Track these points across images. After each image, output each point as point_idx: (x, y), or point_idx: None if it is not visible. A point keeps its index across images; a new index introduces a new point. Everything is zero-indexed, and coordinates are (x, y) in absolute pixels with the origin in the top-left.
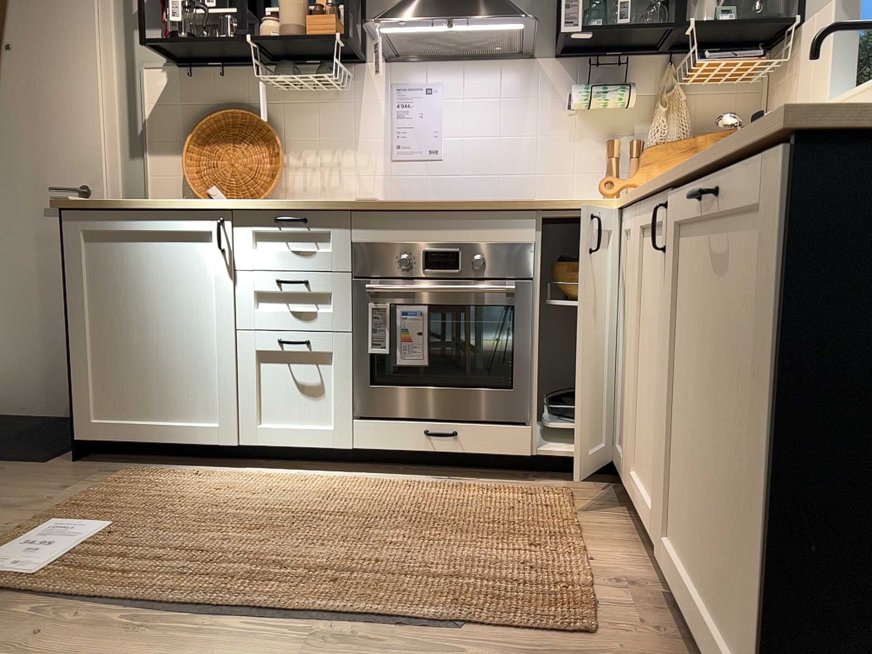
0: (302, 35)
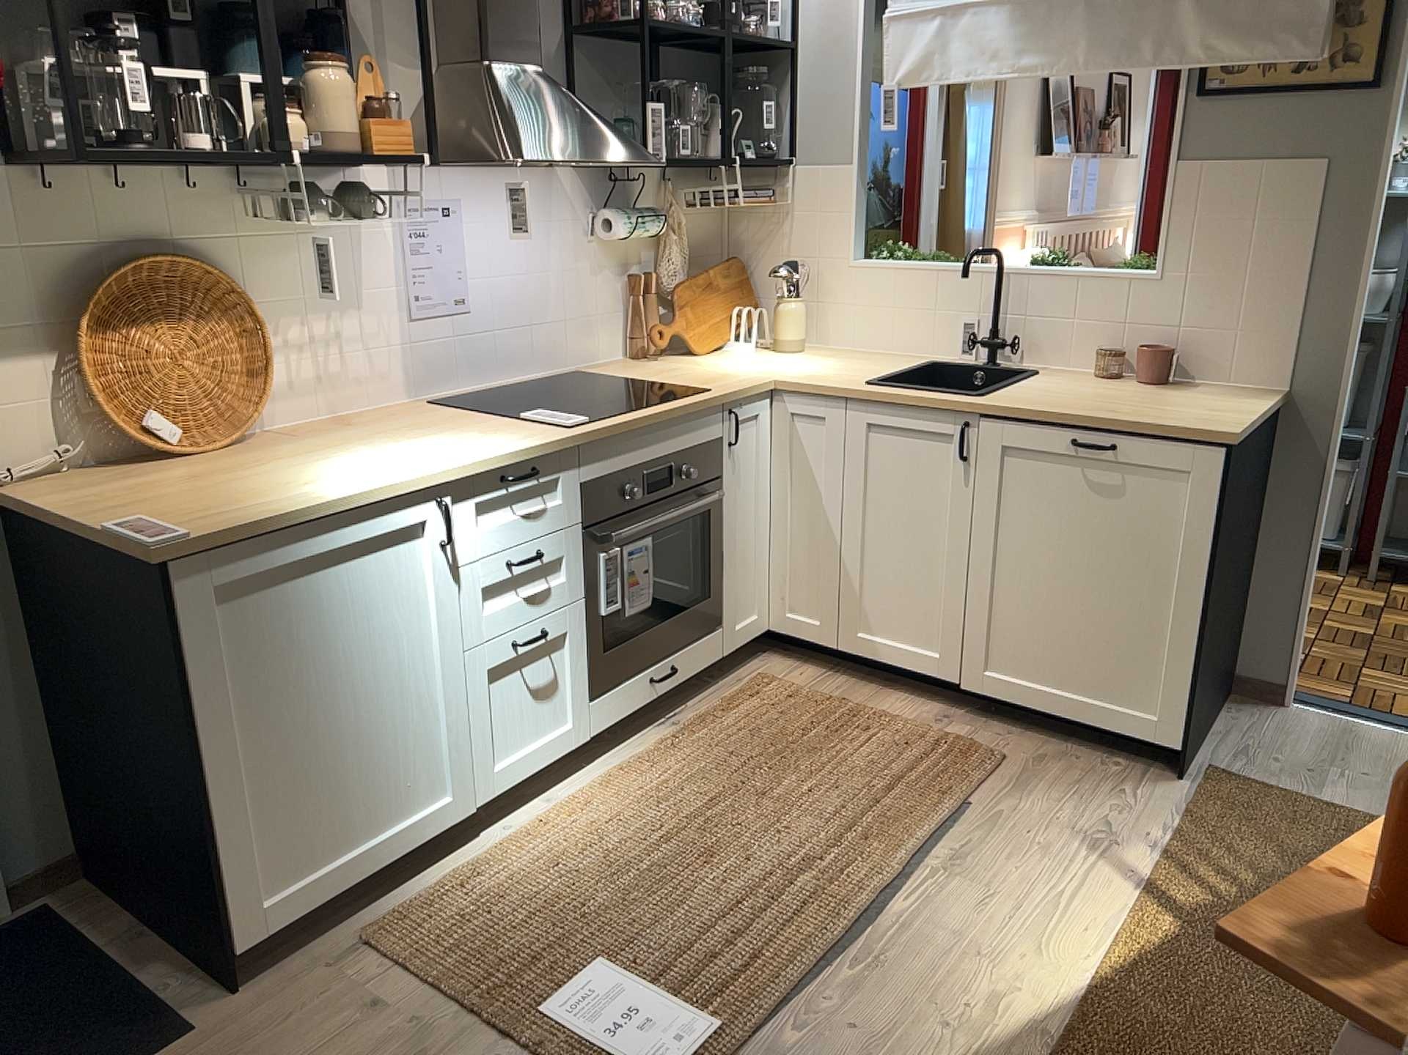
0: (364, 150)
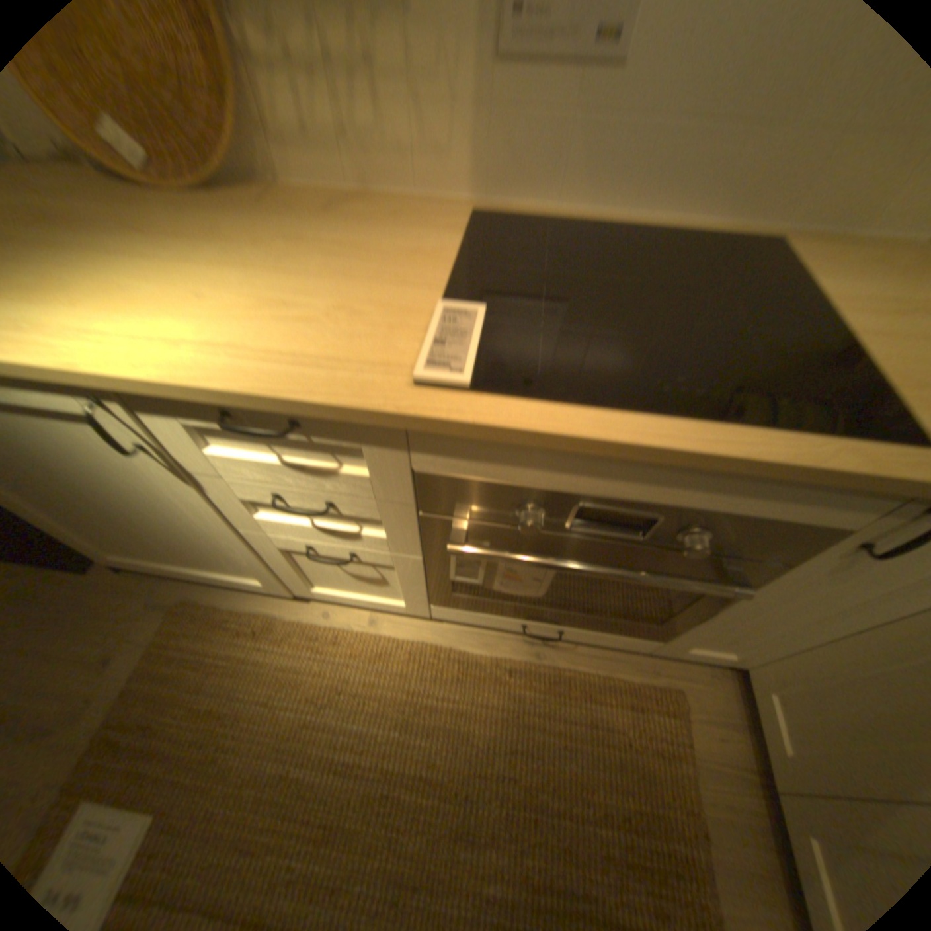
0: None
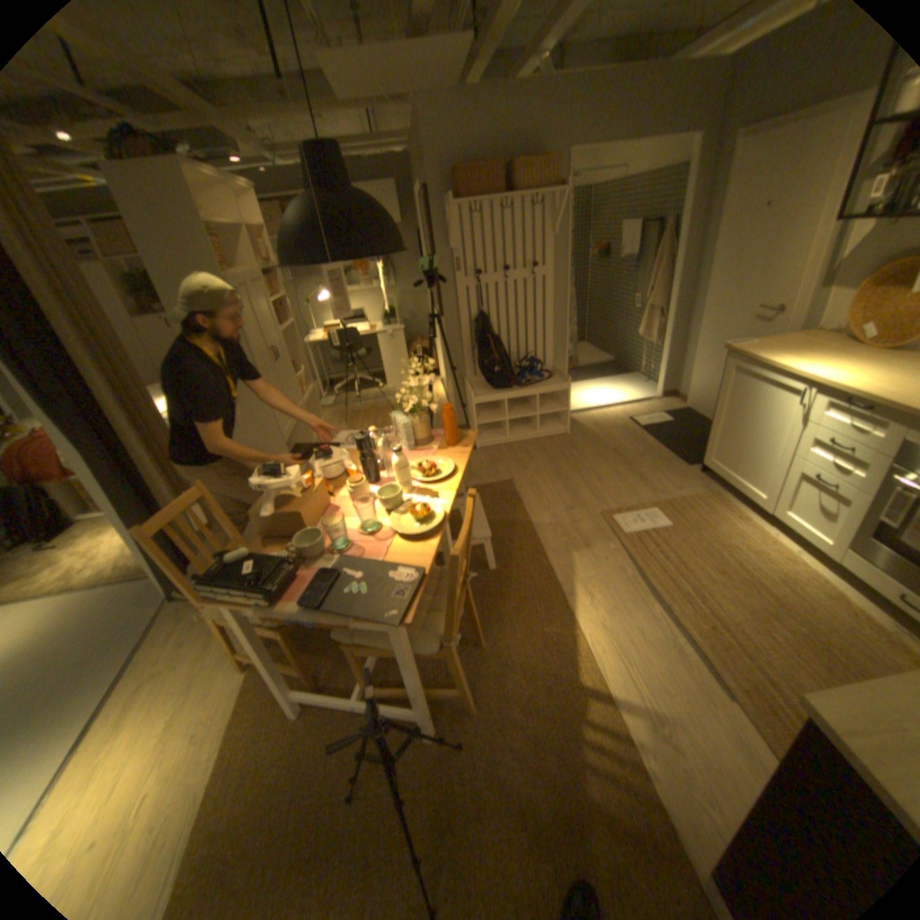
0: None
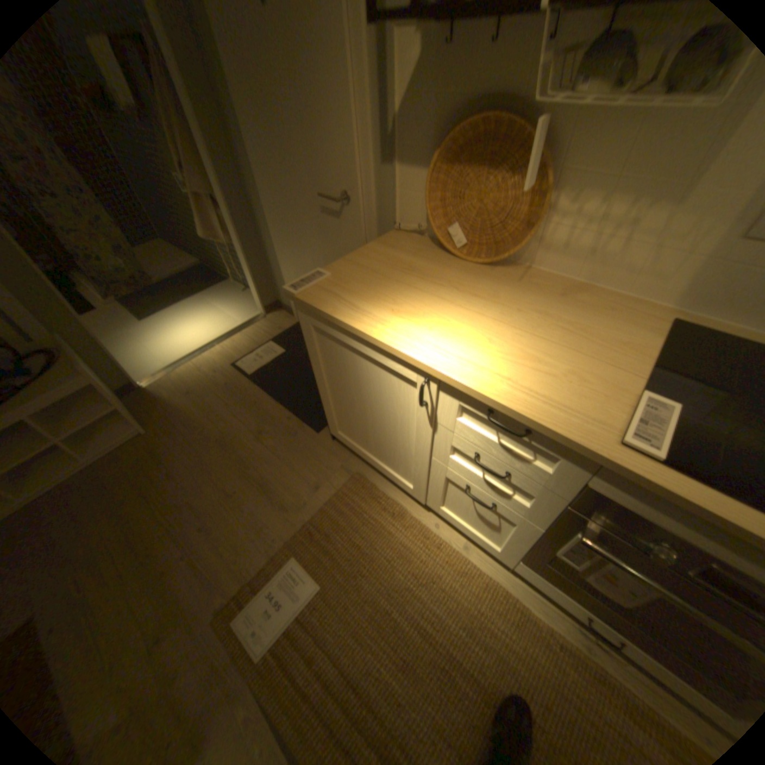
0: None
